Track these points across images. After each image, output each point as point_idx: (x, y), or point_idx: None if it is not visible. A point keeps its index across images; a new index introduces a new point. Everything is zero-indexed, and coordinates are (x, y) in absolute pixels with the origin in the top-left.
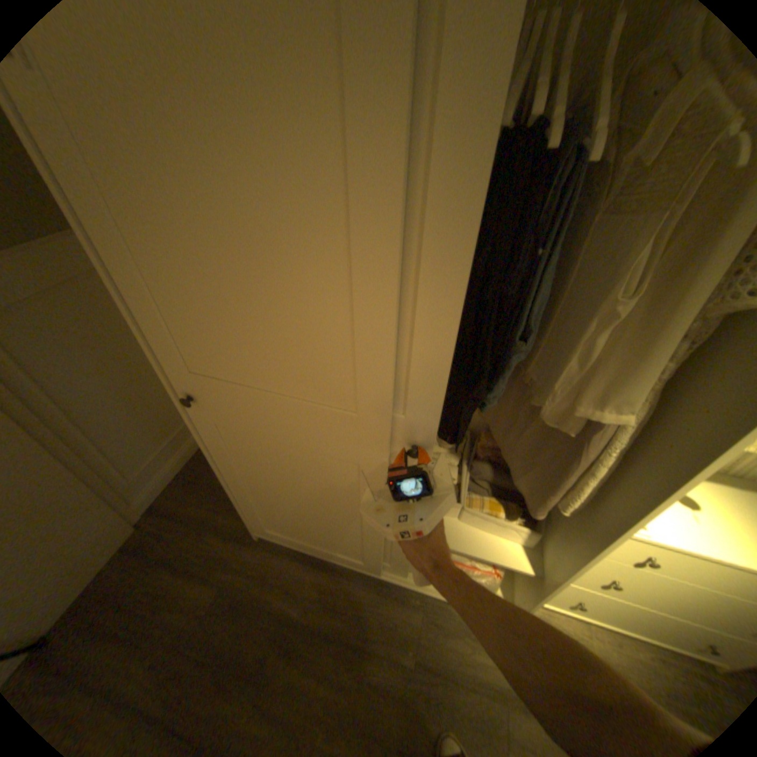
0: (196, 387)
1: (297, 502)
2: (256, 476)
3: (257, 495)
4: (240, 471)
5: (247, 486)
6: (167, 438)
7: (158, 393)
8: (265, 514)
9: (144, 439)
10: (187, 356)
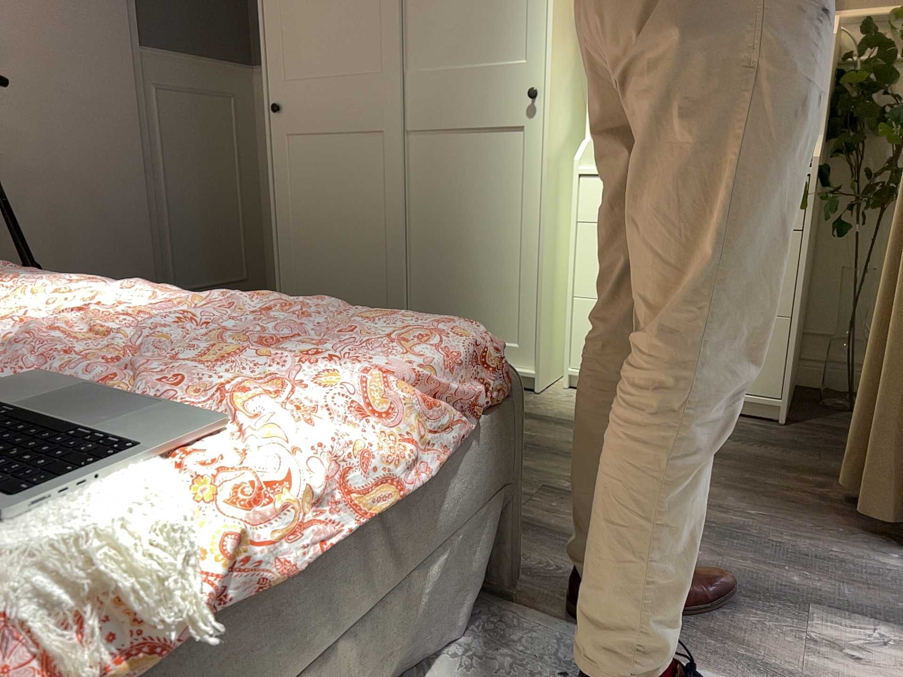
0: (286, 91)
1: (334, 226)
2: (306, 198)
3: (301, 236)
4: (294, 198)
5: (295, 223)
6: (220, 275)
7: (229, 222)
8: (302, 274)
9: (204, 256)
10: (288, 63)
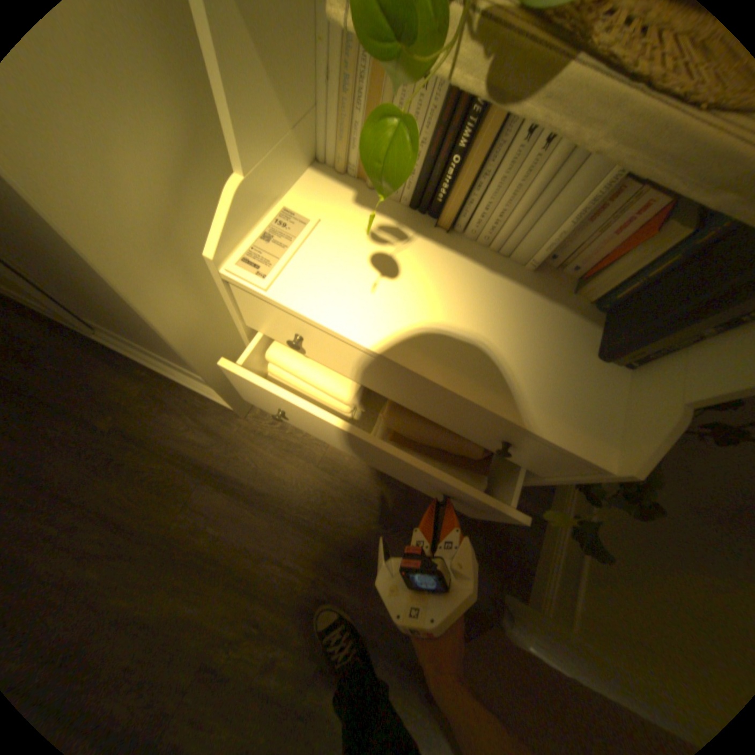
0: None
1: None
2: None
3: None
4: None
5: None
6: None
7: None
8: None
9: None
10: None
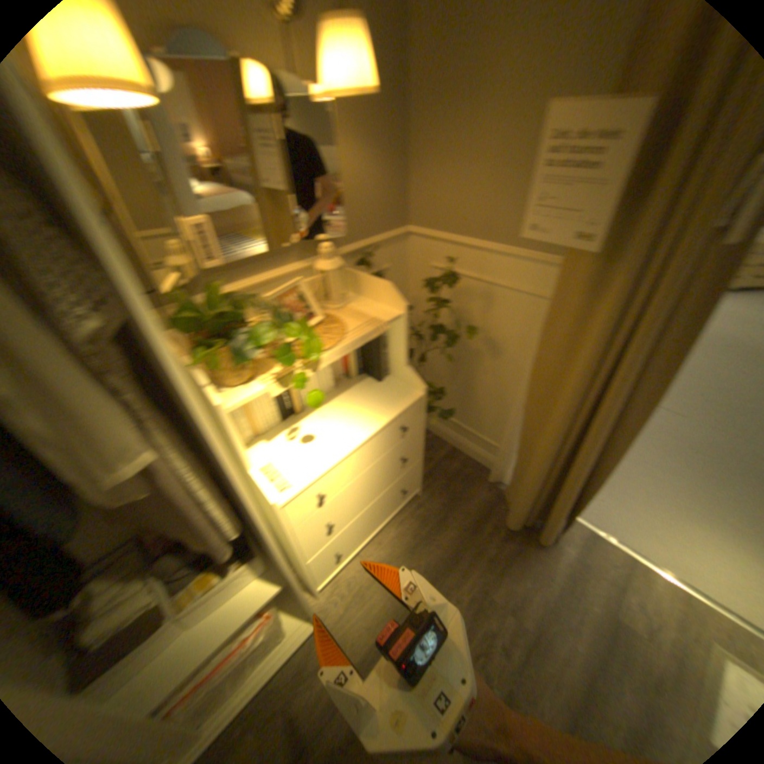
0: None
1: None
2: None
3: None
4: None
5: None
6: None
7: None
8: None
9: None
10: None
